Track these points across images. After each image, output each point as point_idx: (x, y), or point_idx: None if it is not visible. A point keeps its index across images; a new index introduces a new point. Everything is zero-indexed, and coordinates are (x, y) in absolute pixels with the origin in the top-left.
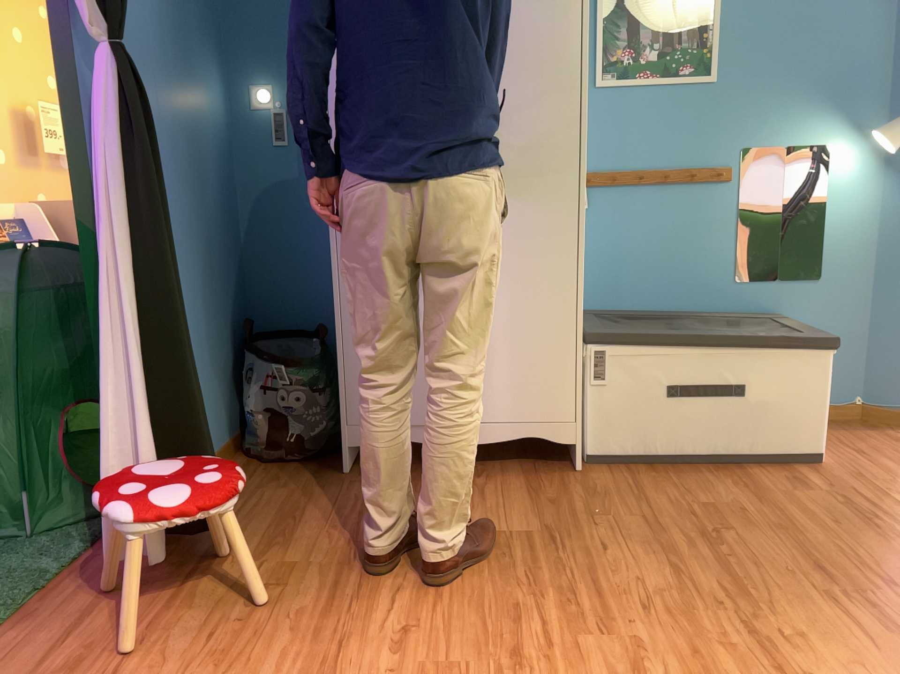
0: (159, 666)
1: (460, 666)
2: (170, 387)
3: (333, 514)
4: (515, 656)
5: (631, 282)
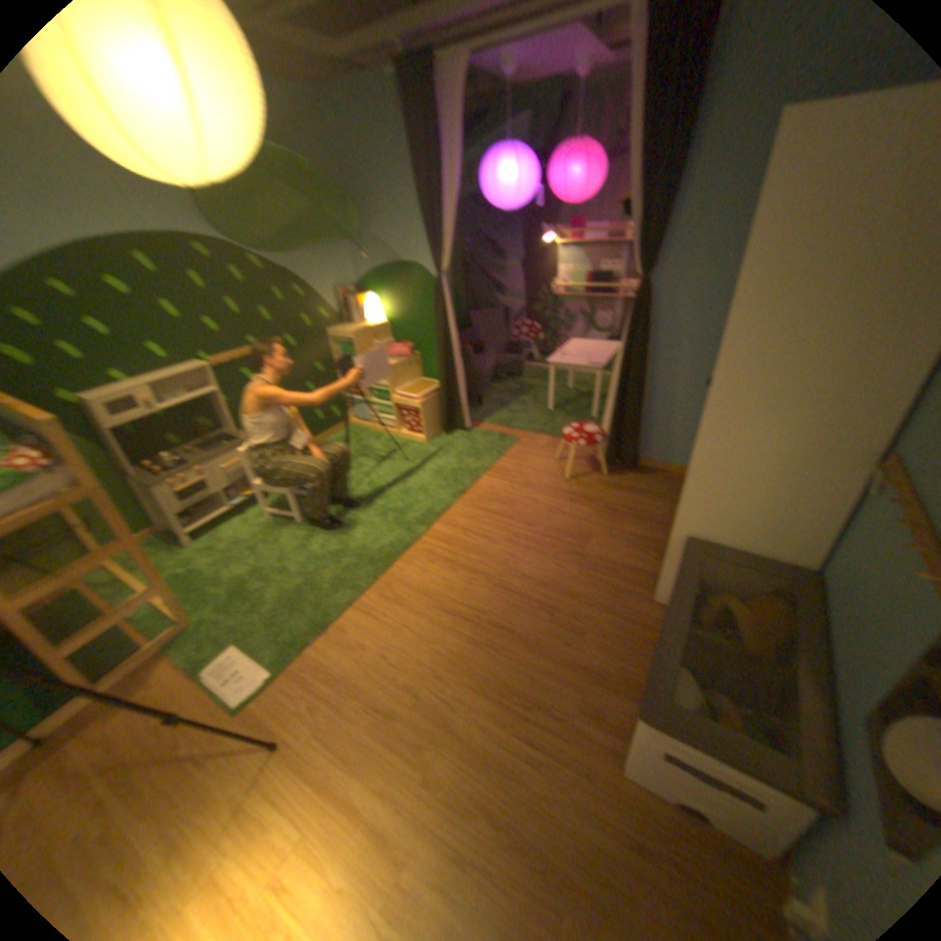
0: (544, 466)
1: (510, 509)
2: (617, 414)
3: (627, 503)
4: (507, 520)
5: (845, 606)
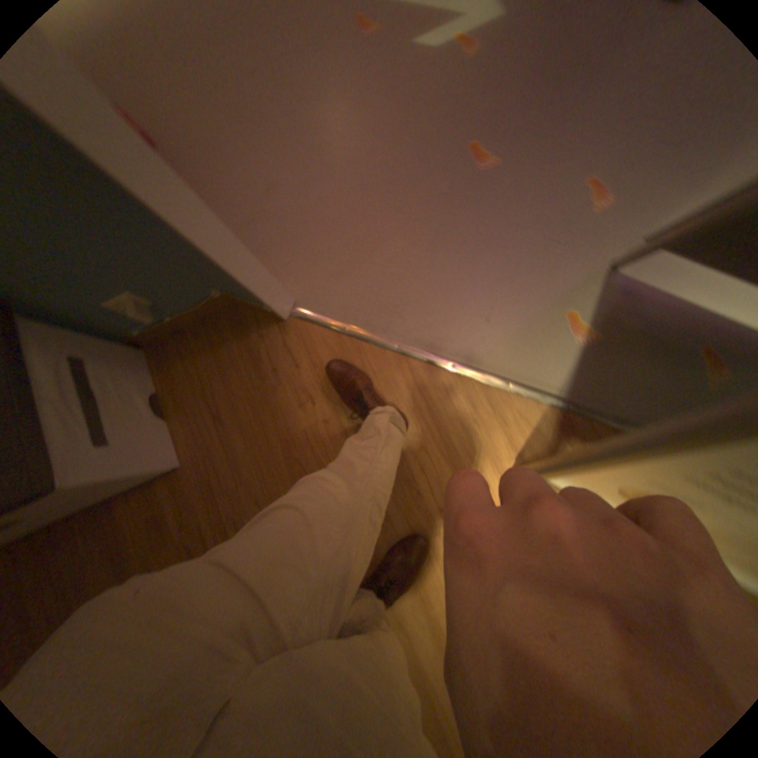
0: None
1: None
2: None
3: None
4: None
5: None
